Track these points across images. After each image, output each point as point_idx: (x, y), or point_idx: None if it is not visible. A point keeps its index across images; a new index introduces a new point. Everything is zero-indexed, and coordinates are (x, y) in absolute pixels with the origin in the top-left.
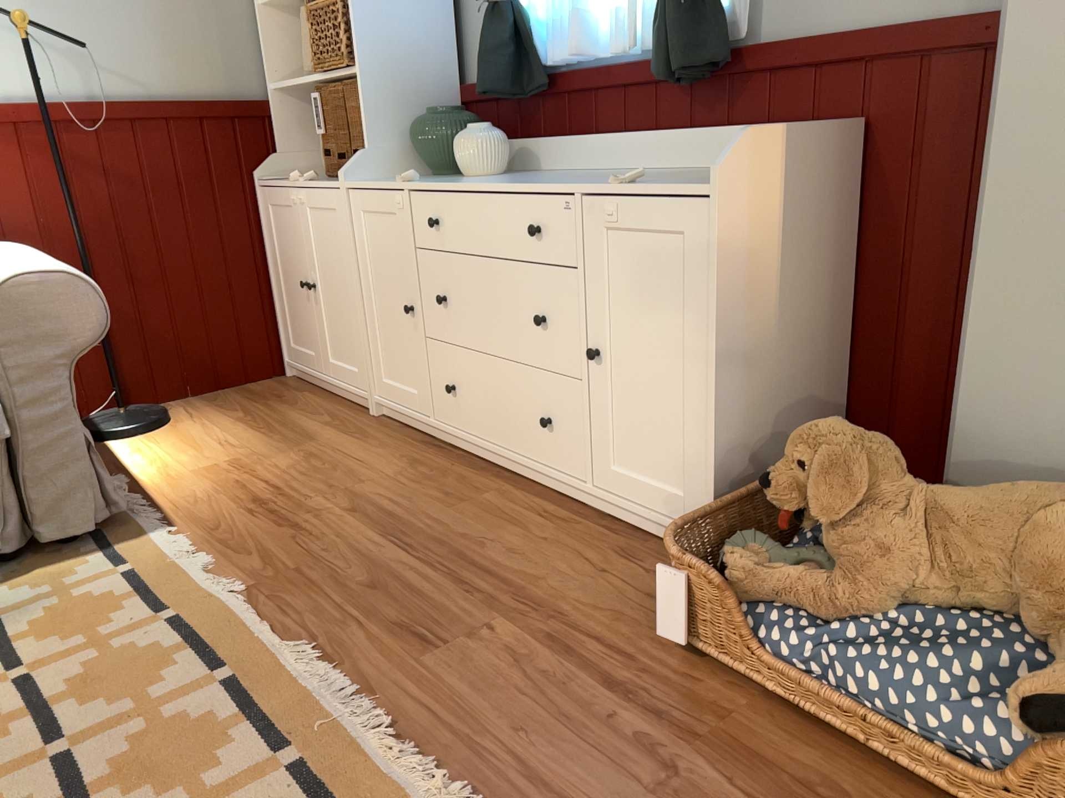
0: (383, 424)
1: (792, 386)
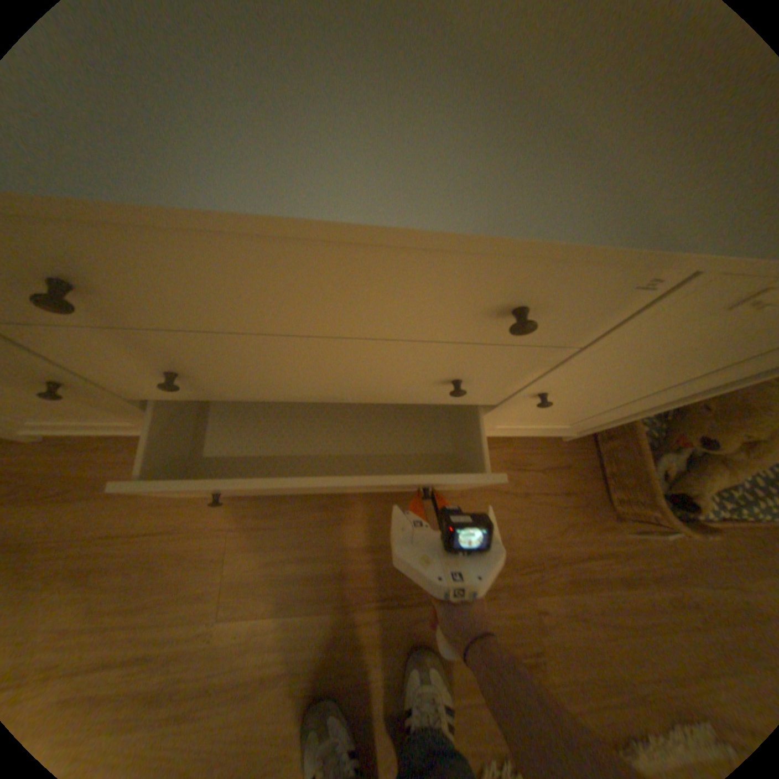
0: (78, 444)
1: None
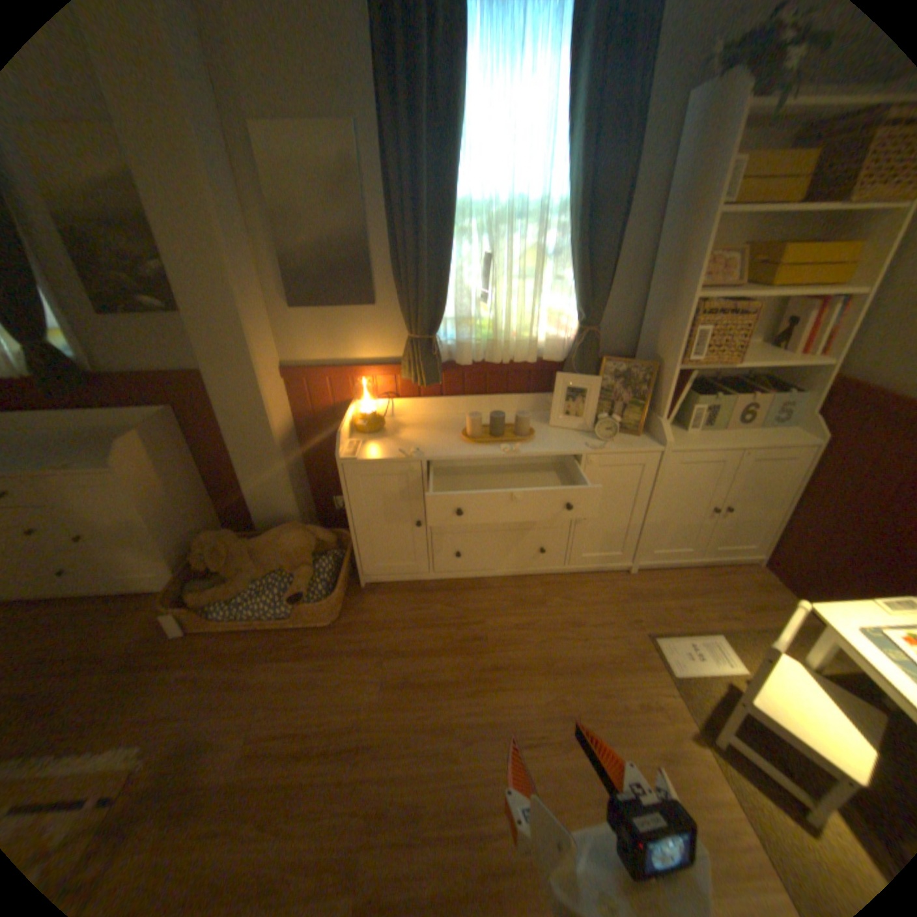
0: None
1: (186, 513)
